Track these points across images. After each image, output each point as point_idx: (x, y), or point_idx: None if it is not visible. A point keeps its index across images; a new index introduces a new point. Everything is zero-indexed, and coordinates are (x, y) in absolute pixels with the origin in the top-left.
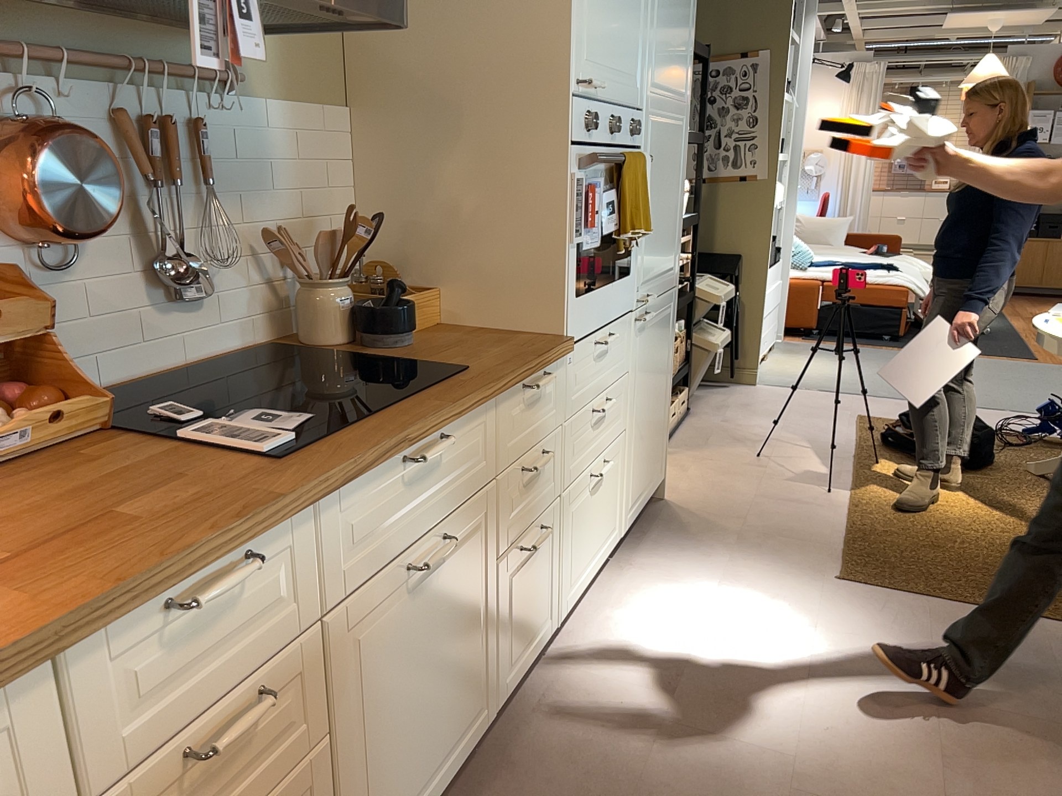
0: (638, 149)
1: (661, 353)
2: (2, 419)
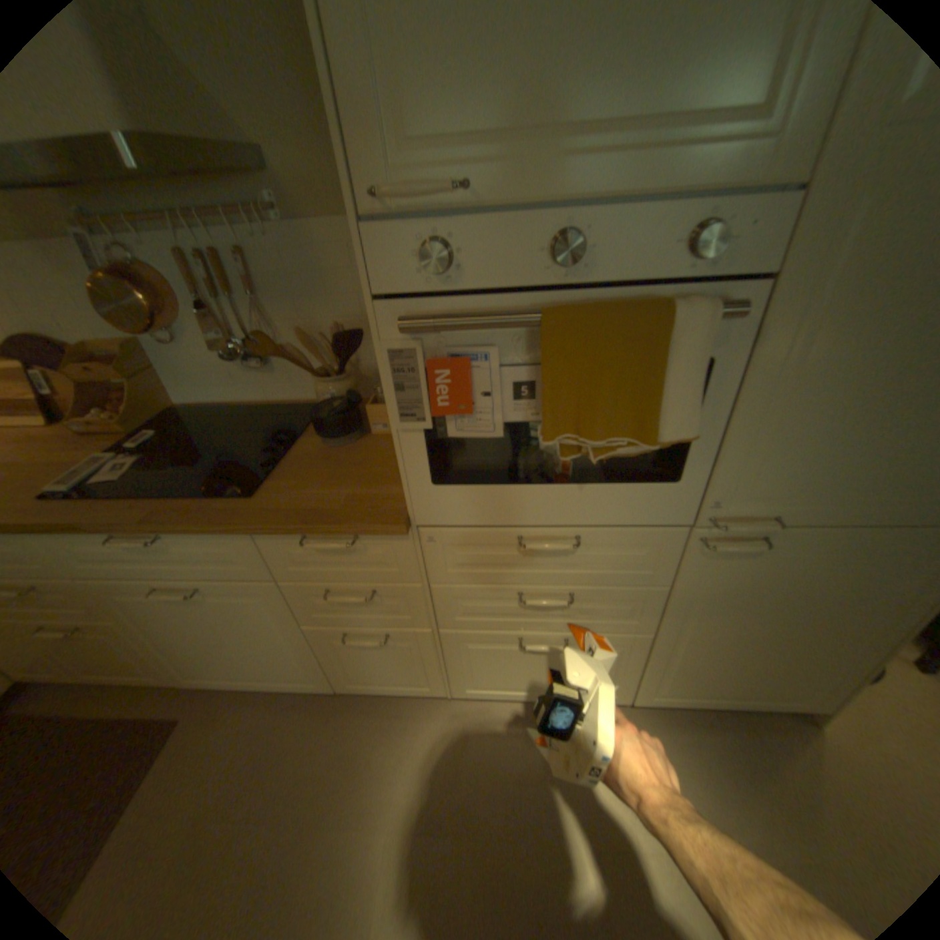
0: (758, 274)
1: (842, 596)
2: (96, 415)
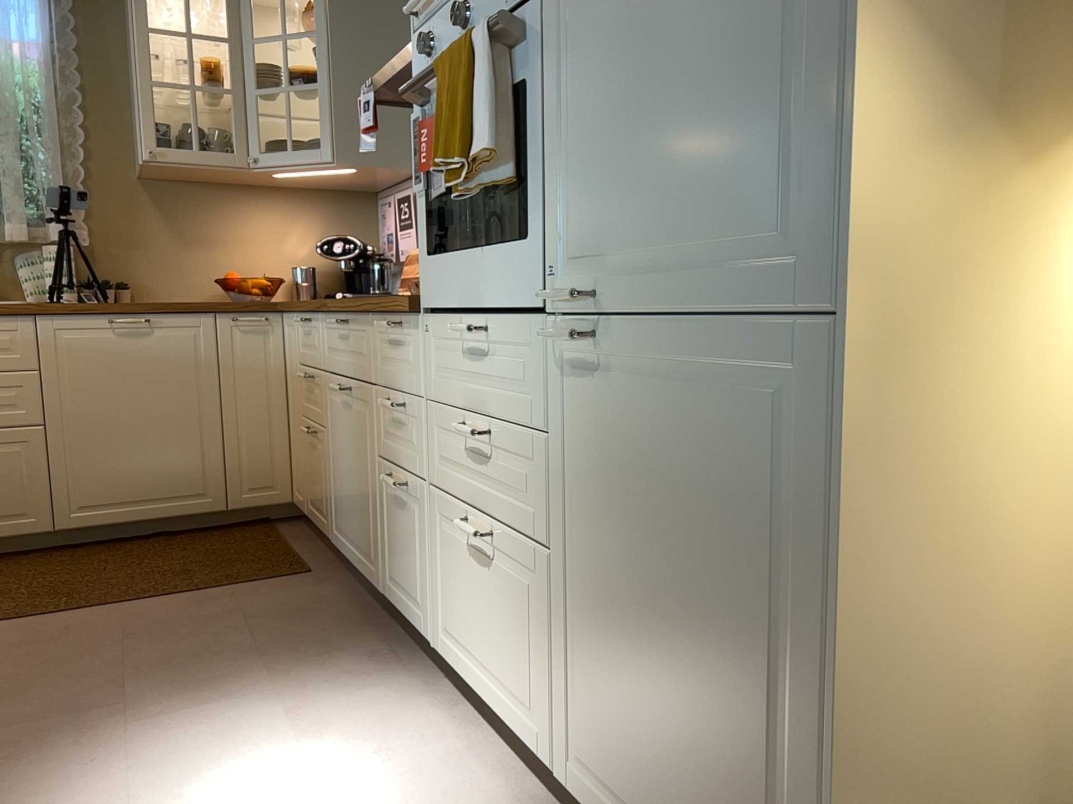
0: None
1: (708, 502)
2: None
